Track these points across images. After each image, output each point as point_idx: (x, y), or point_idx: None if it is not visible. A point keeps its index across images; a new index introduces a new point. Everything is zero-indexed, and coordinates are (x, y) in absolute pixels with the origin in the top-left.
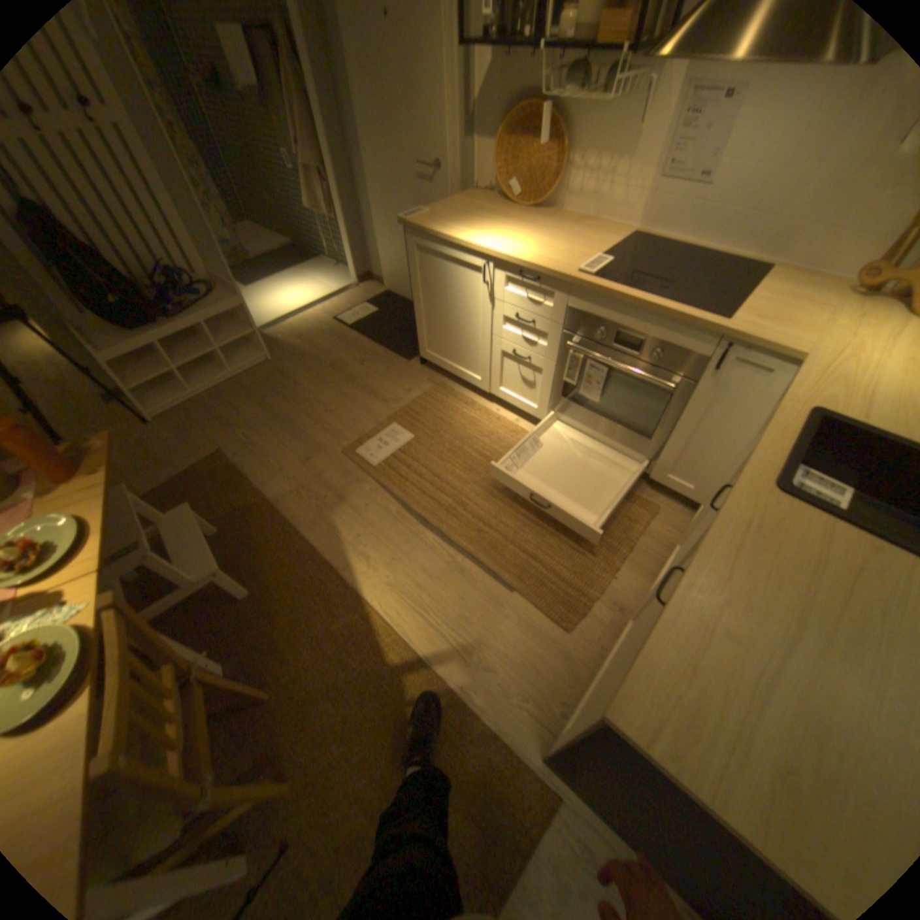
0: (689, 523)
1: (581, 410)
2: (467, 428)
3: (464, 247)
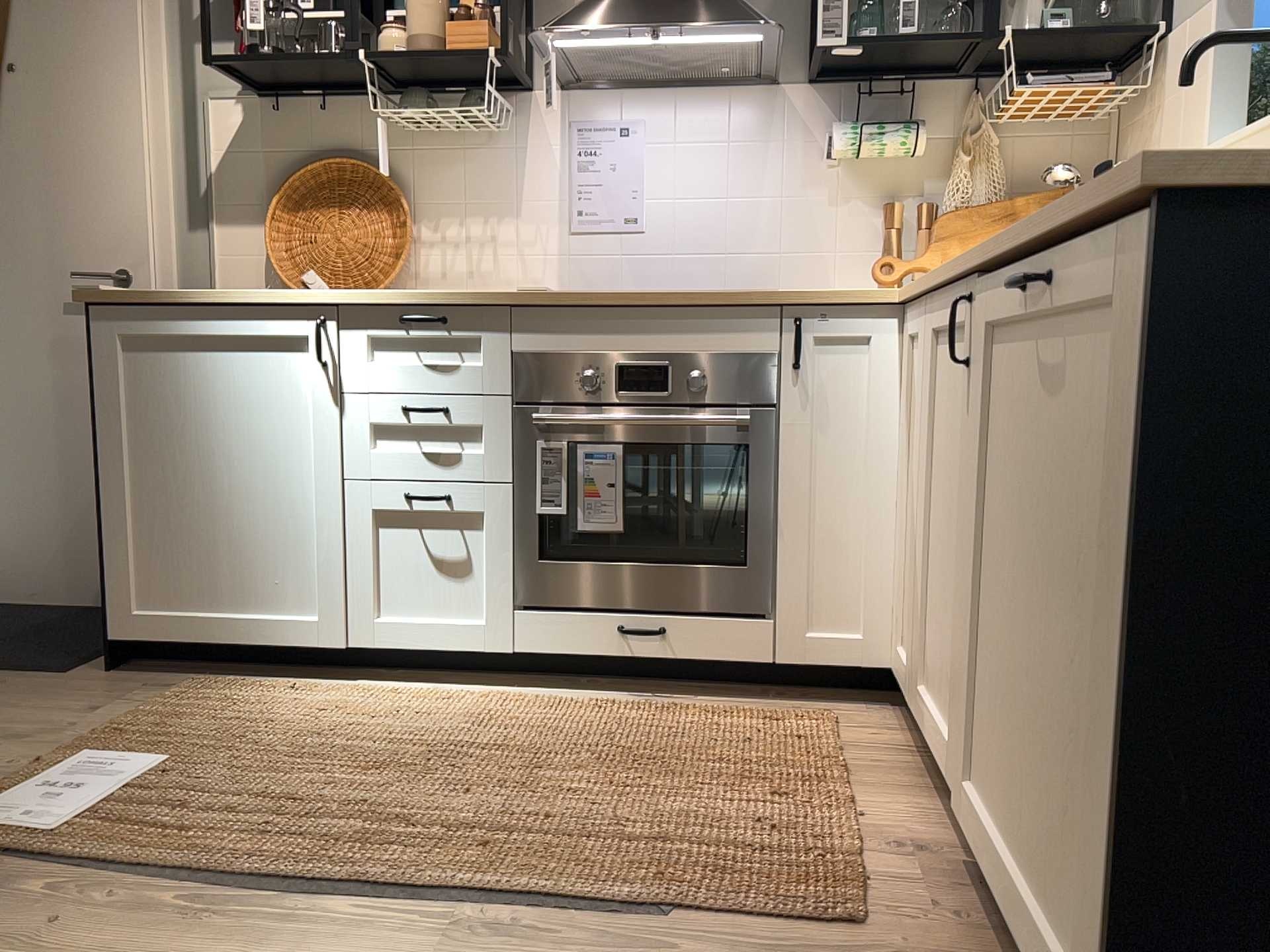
0: (898, 718)
1: (594, 574)
2: (320, 721)
3: (261, 307)
